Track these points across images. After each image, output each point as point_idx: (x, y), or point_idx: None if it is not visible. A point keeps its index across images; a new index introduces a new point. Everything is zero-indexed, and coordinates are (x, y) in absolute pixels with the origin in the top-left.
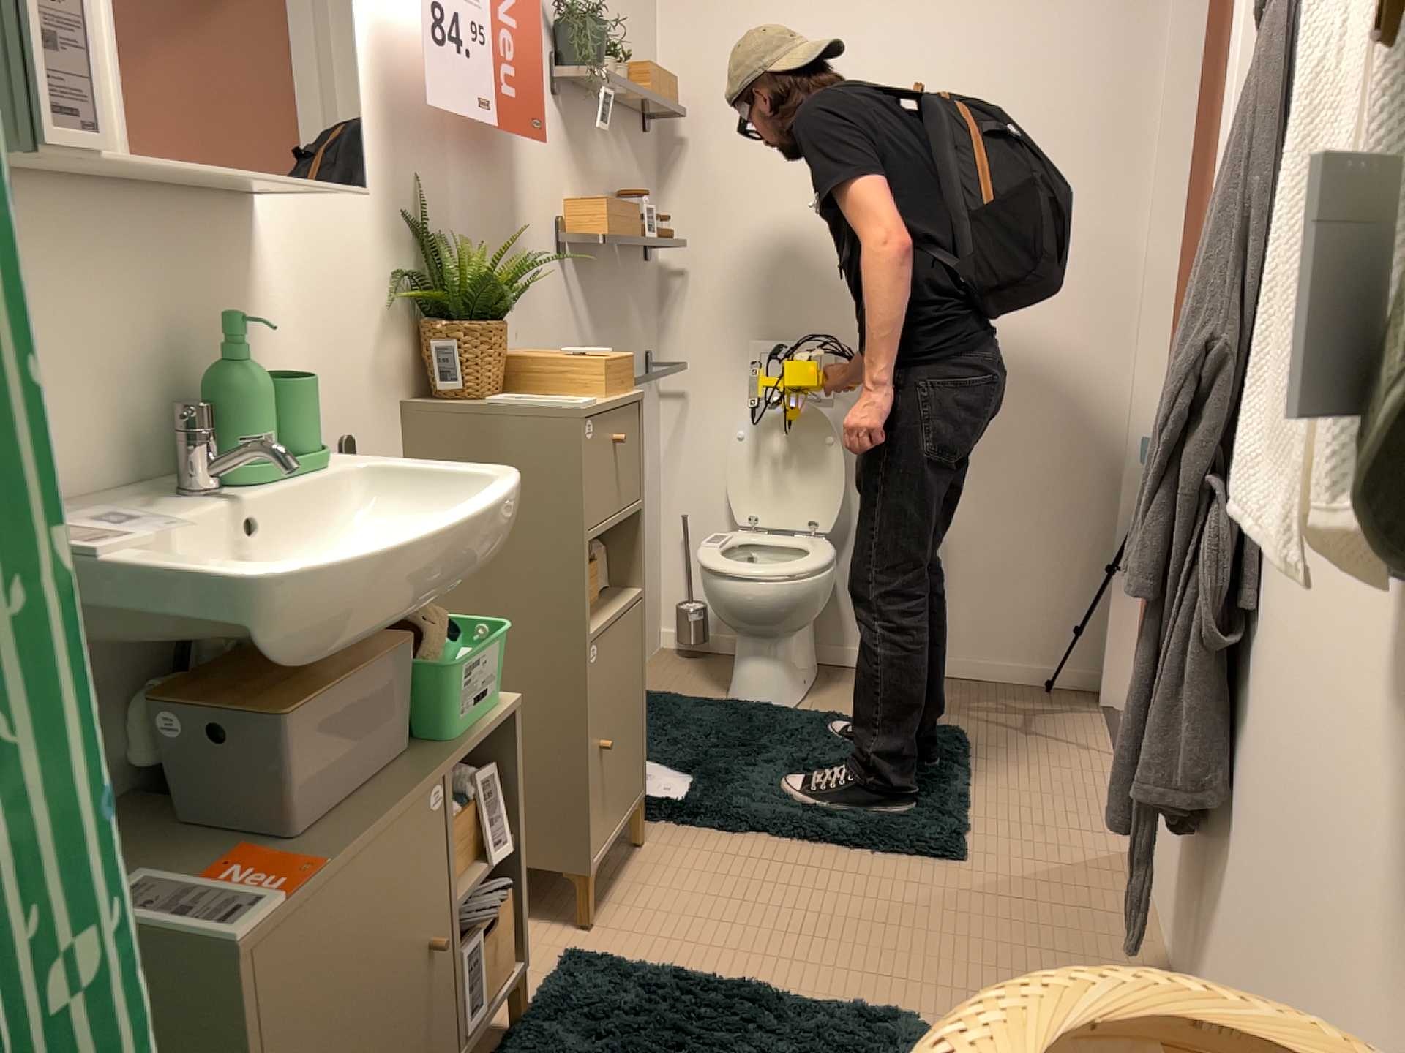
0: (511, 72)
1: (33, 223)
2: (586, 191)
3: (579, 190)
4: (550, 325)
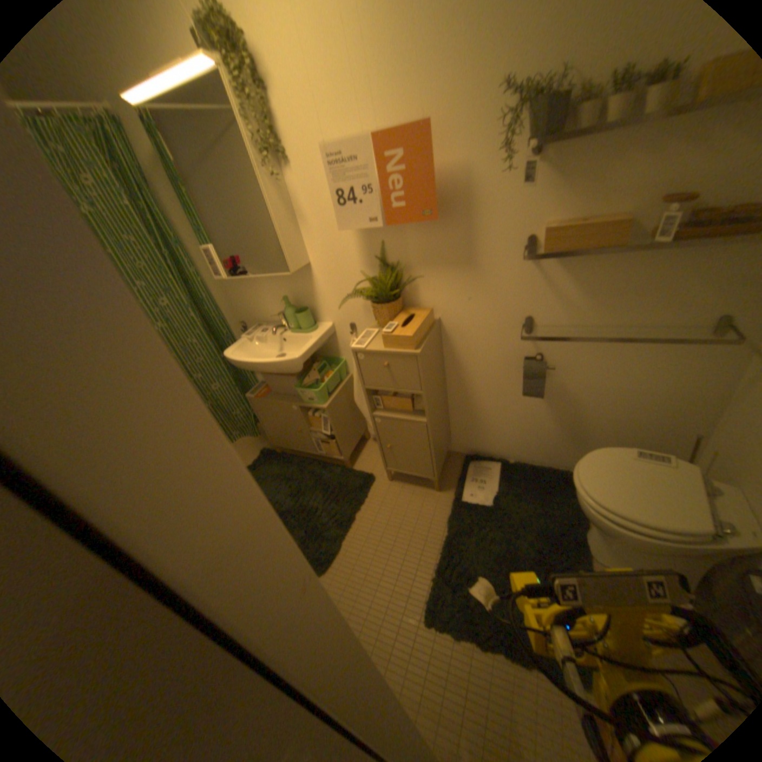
0: (397, 192)
1: (261, 276)
2: (590, 205)
3: (574, 207)
4: (510, 294)
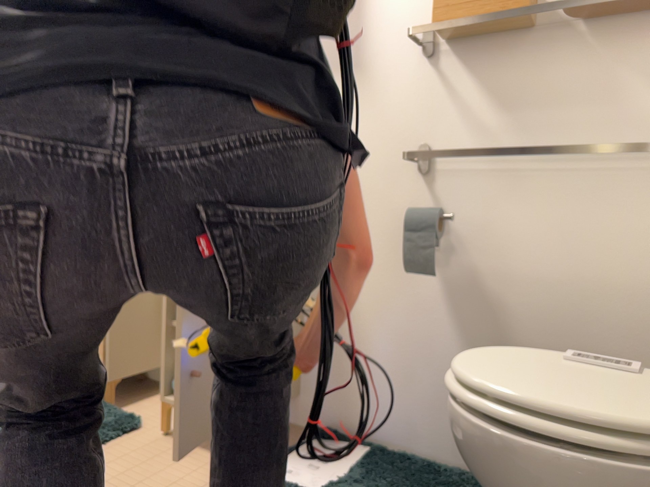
0: None
1: None
2: None
3: None
4: (399, 110)
